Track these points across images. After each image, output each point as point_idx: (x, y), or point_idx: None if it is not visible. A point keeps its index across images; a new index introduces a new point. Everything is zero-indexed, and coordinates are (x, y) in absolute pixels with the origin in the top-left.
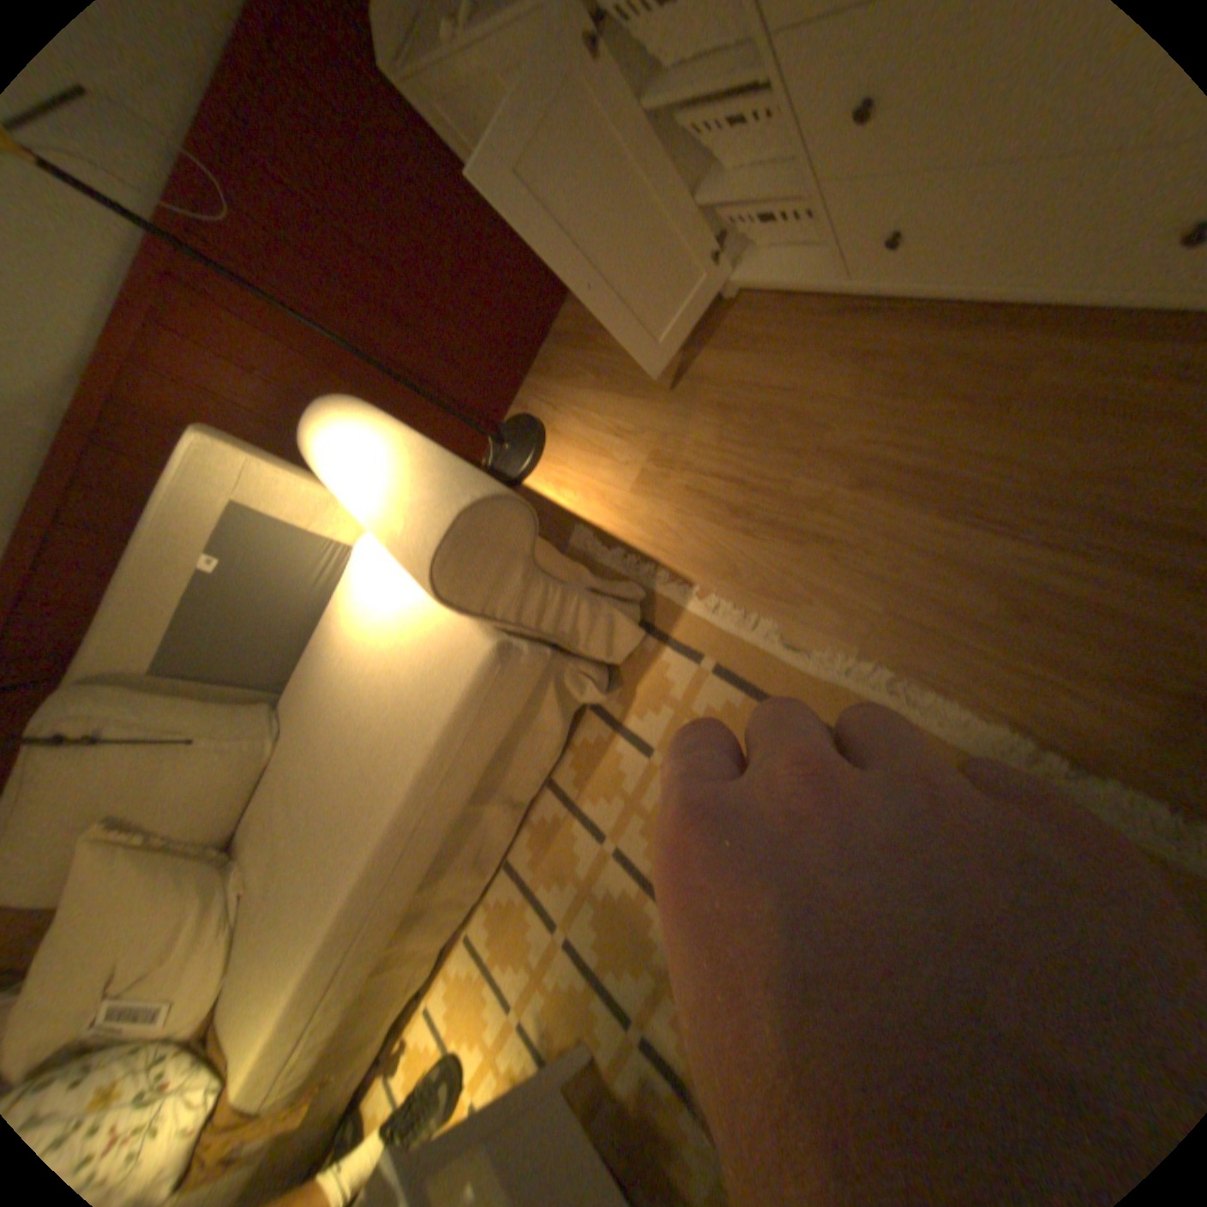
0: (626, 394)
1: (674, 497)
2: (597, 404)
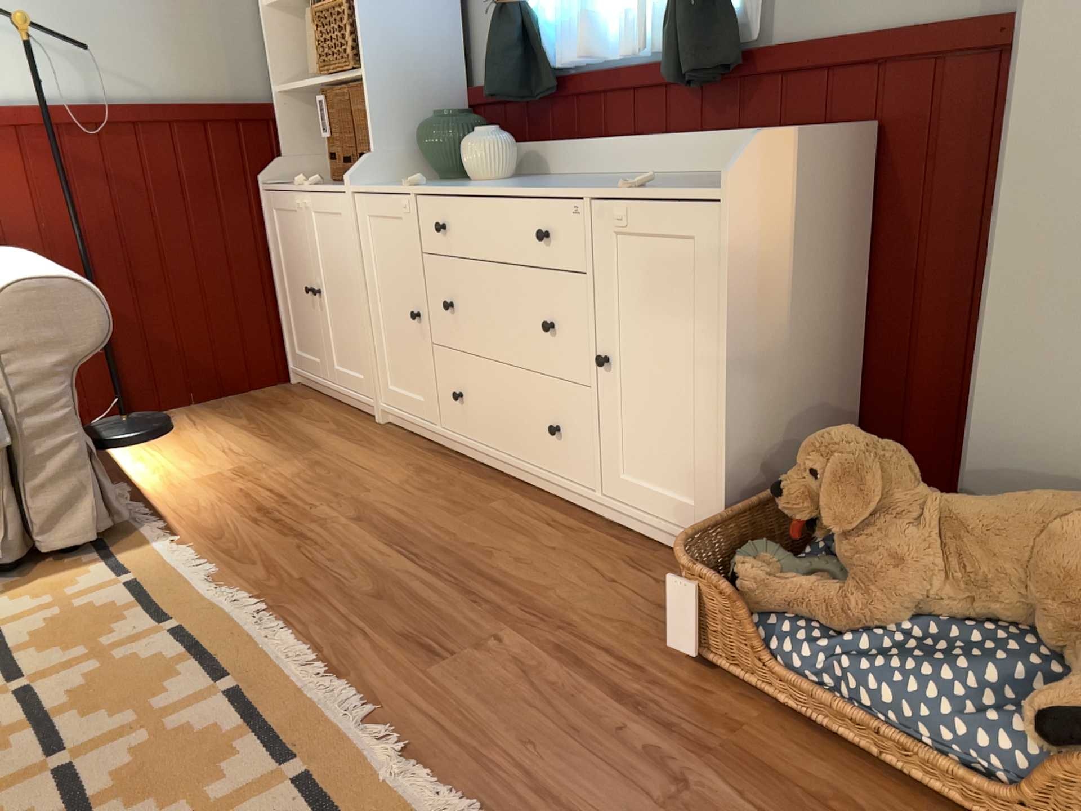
0: (258, 437)
1: (223, 491)
2: (230, 434)
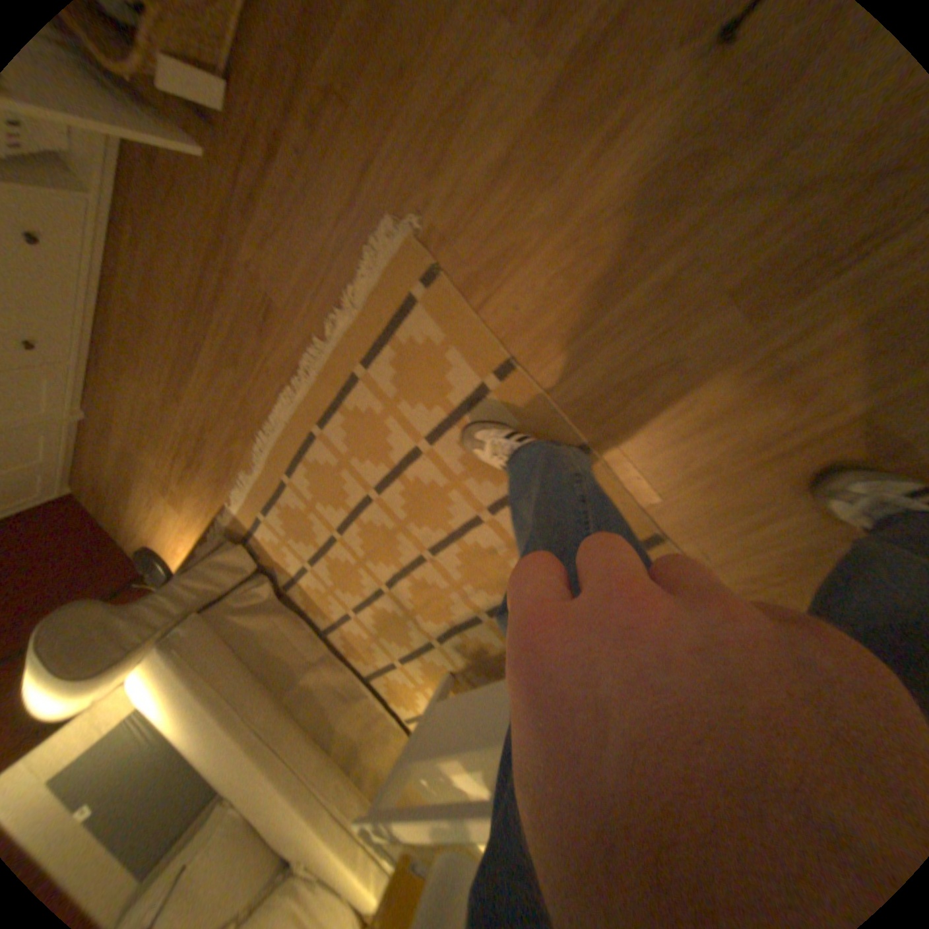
0: (126, 490)
1: (179, 491)
2: (130, 508)
